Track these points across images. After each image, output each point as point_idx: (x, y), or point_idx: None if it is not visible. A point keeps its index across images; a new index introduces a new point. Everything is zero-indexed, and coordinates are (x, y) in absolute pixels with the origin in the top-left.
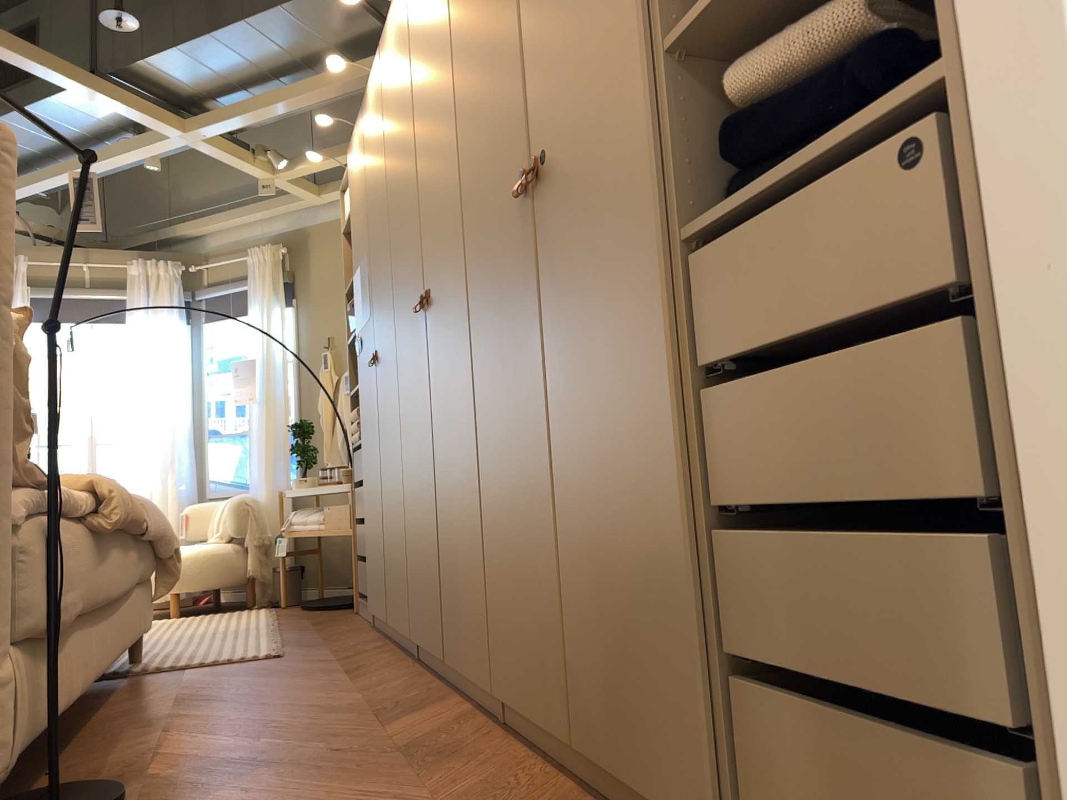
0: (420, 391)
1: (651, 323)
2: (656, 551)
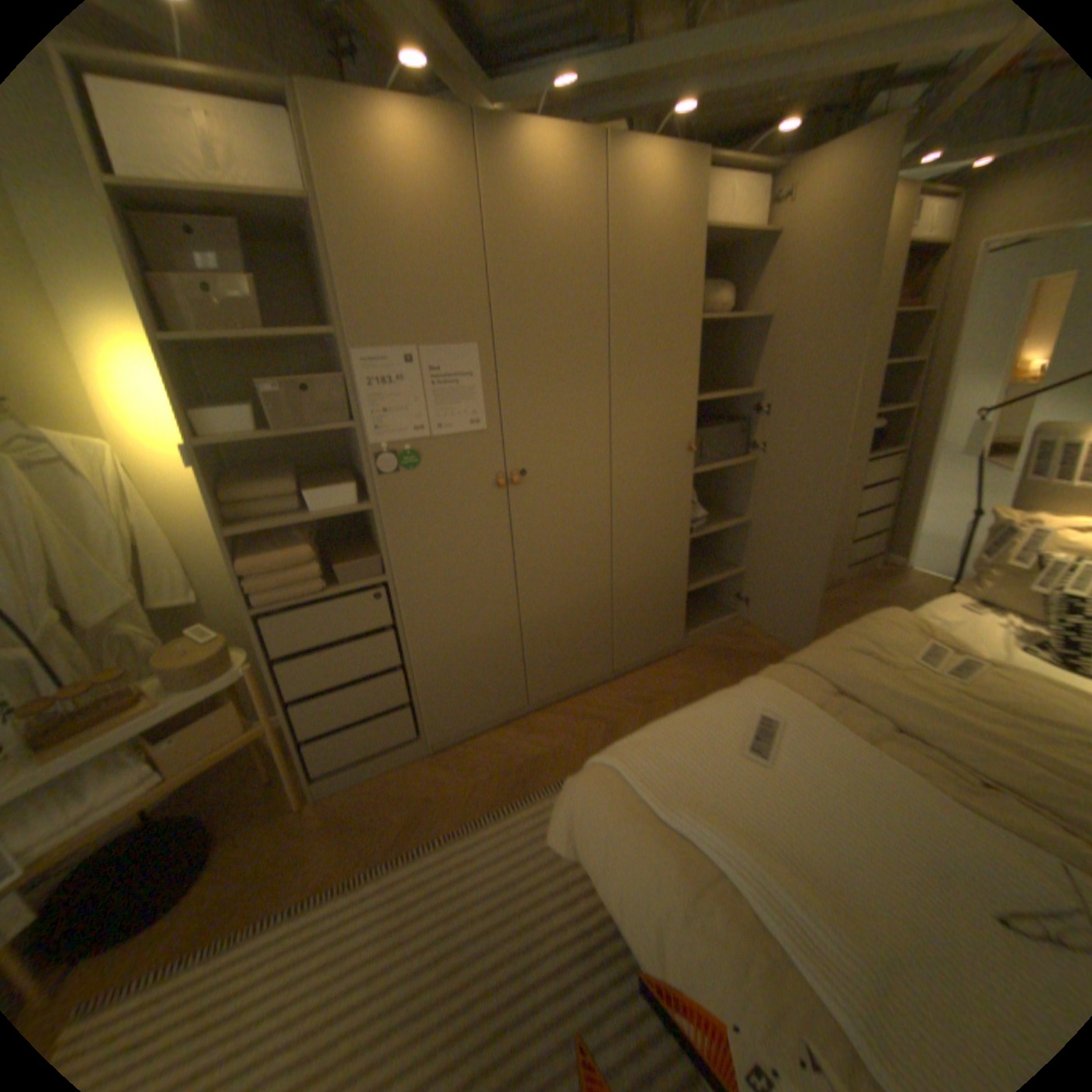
0: (664, 505)
1: (861, 479)
2: (847, 531)
